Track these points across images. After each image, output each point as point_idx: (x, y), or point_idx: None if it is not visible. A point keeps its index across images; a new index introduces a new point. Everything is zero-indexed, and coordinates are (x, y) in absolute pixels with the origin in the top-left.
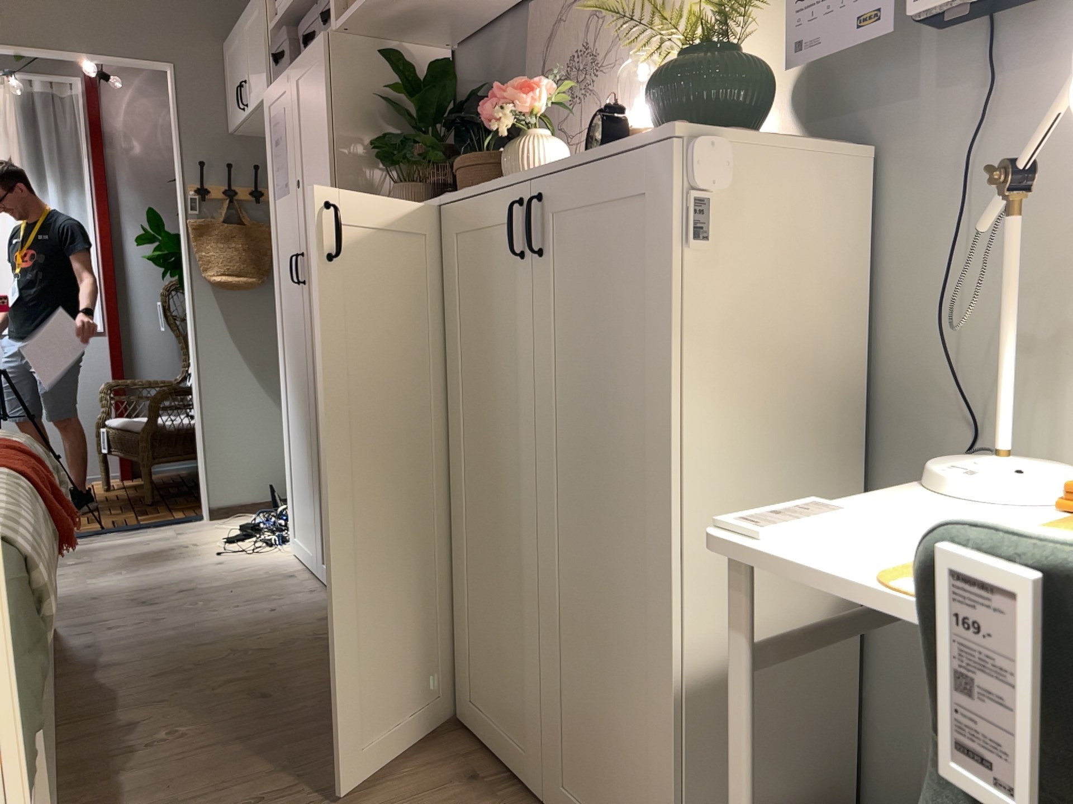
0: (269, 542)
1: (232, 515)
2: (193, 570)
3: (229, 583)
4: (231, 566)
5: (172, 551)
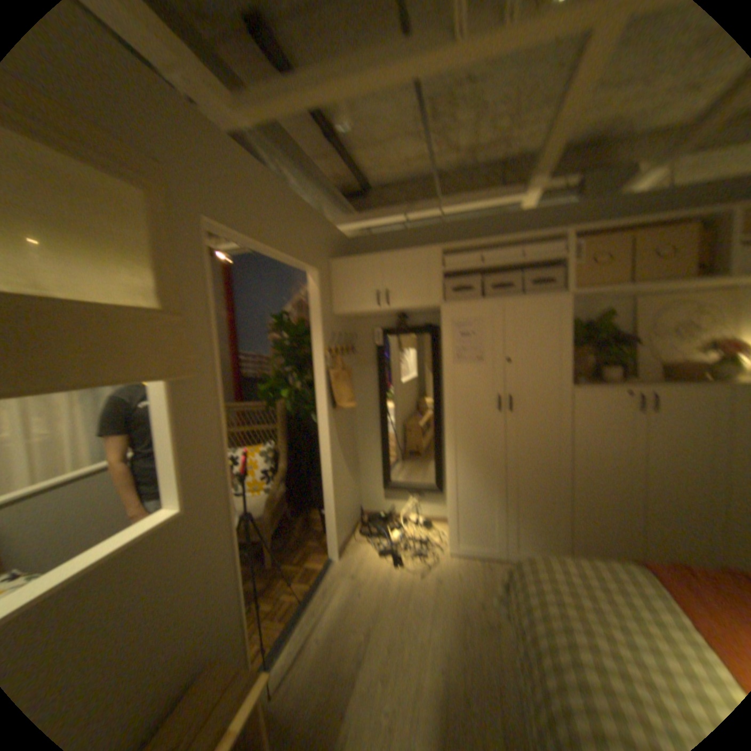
0: (416, 555)
1: (344, 550)
2: (442, 594)
3: (481, 589)
4: (448, 579)
5: (389, 590)
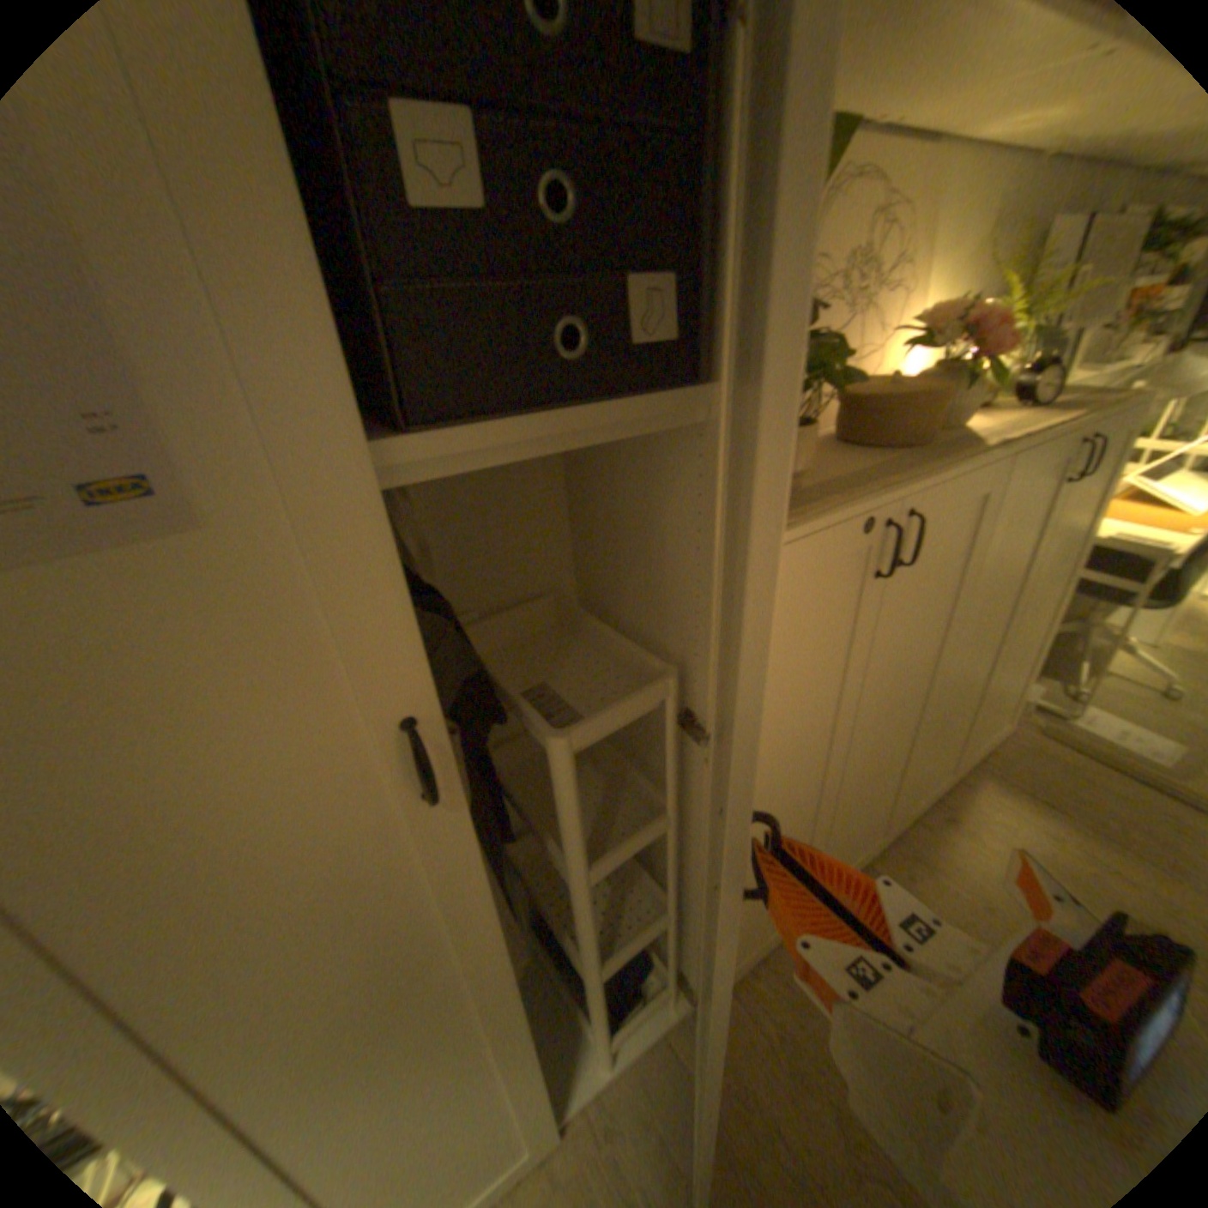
0: None
1: None
2: None
3: None
4: None
5: None
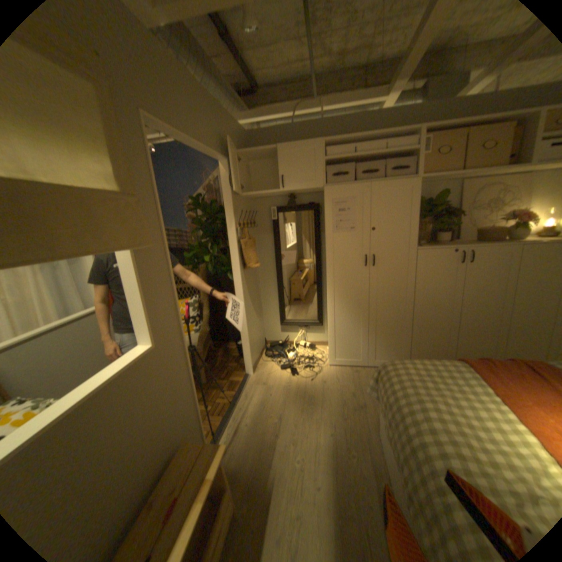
0: (306, 367)
1: (256, 367)
2: (326, 390)
3: (352, 385)
4: (330, 380)
5: (291, 390)
